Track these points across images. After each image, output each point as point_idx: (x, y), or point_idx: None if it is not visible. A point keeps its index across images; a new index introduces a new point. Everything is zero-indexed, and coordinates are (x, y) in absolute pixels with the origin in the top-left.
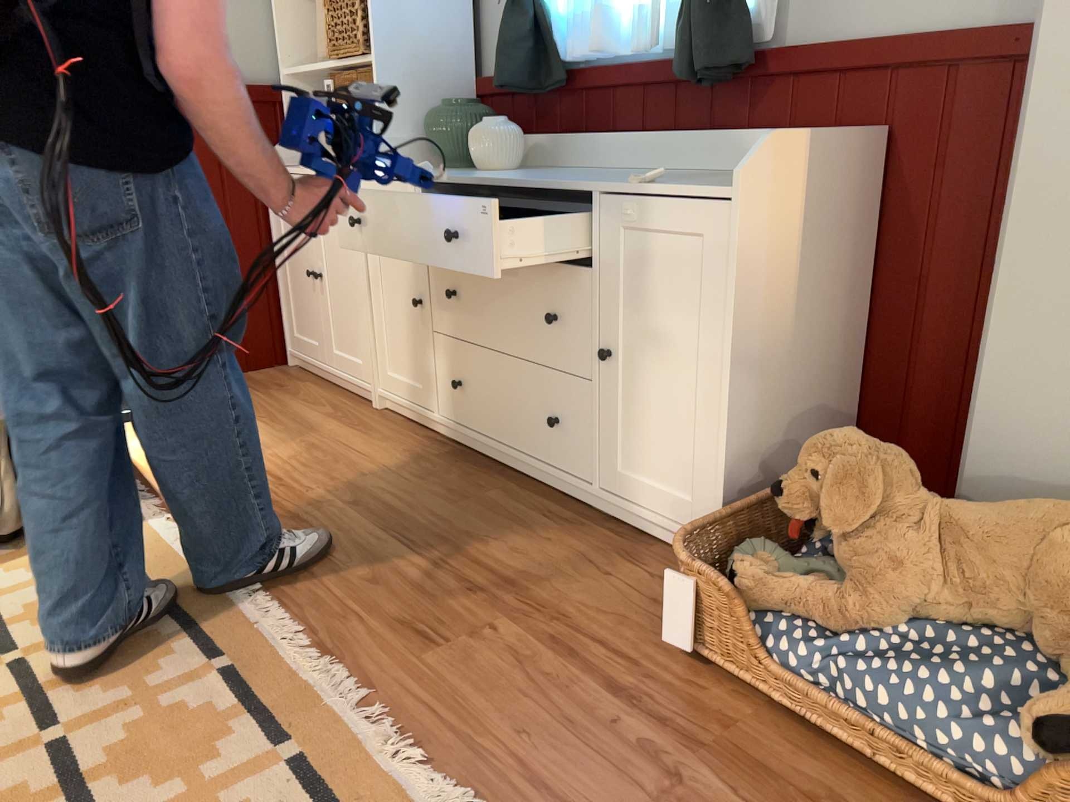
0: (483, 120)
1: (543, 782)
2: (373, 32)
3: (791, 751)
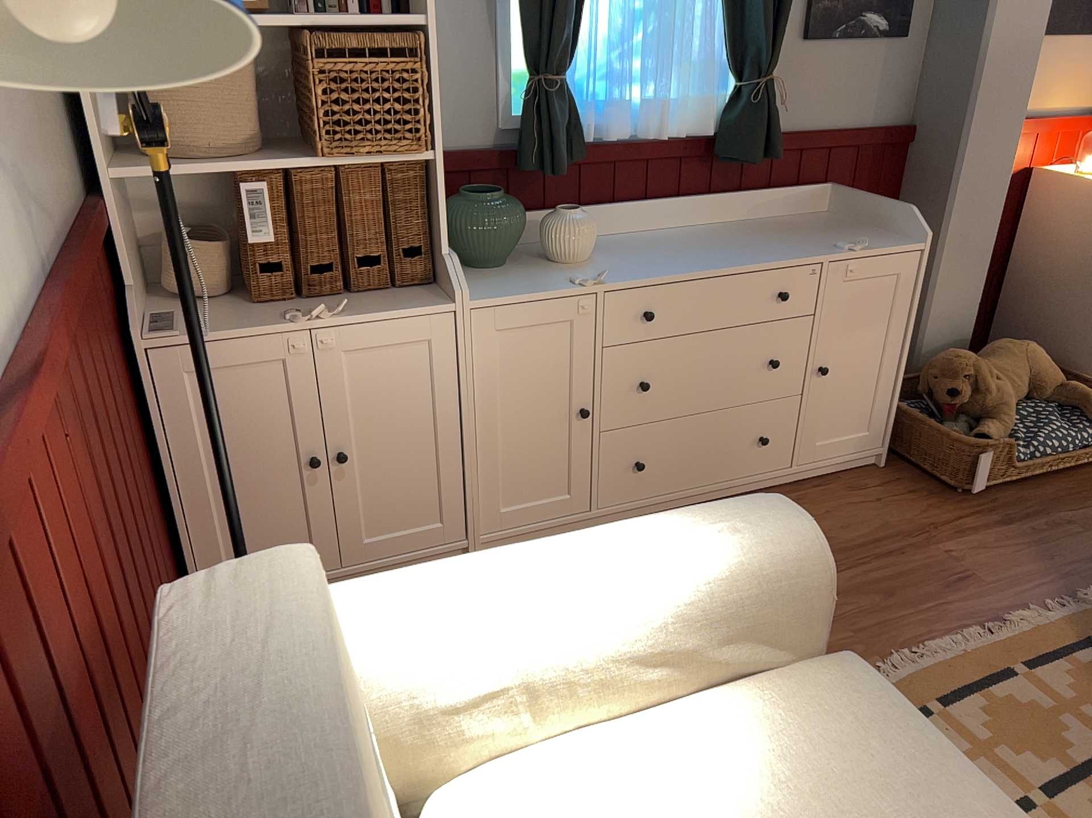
0: (521, 206)
1: (1089, 560)
2: (437, 121)
3: (1042, 491)
